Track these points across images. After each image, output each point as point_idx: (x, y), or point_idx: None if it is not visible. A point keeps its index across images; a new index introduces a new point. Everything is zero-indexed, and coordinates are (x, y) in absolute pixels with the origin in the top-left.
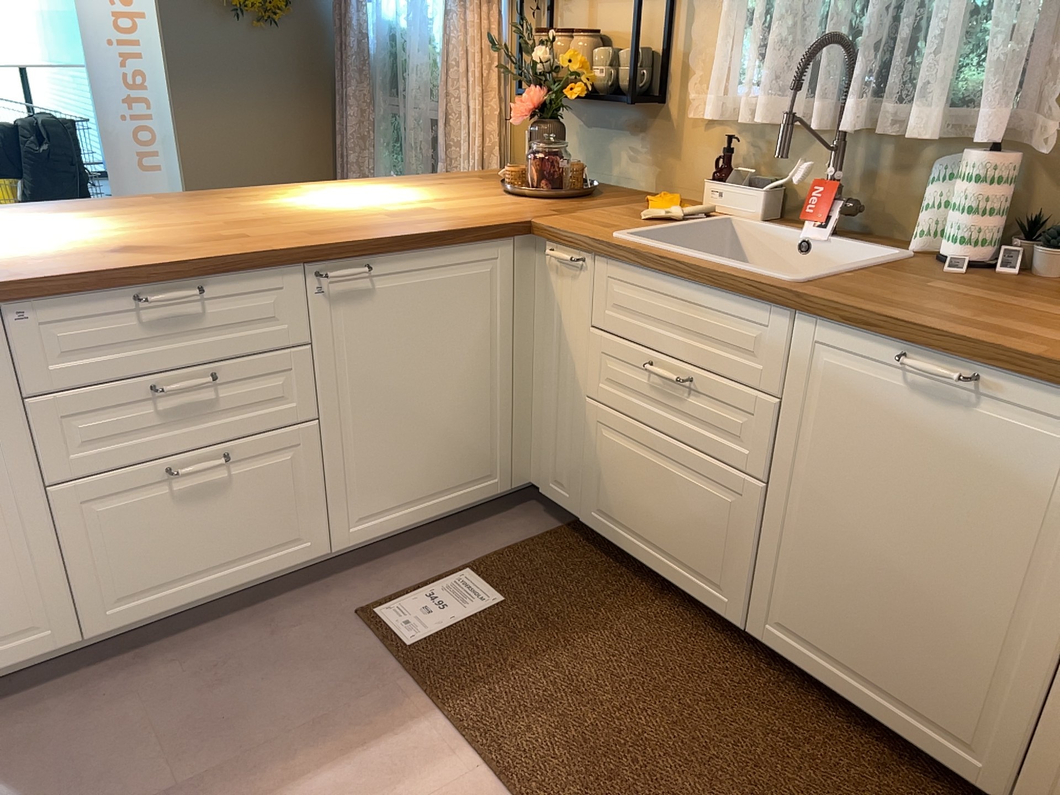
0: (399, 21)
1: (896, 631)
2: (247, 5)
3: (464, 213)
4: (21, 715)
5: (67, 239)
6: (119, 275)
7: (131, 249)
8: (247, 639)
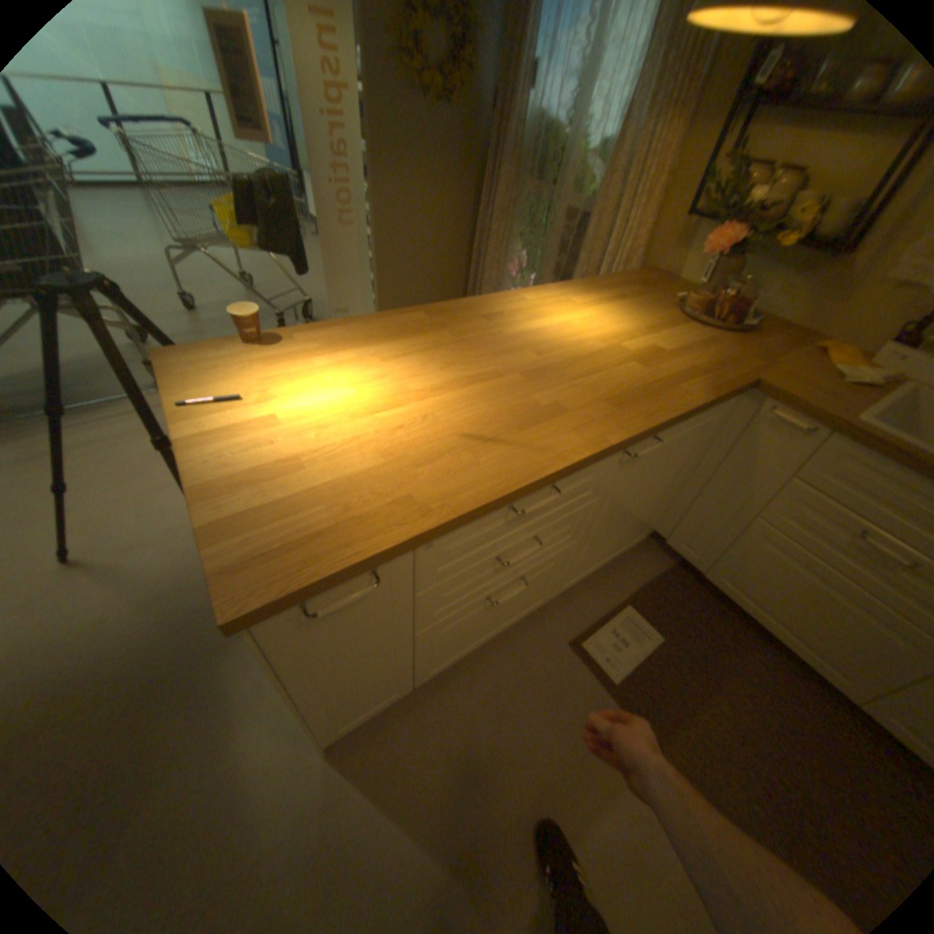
0: (560, 110)
1: None
2: (432, 80)
3: (695, 359)
4: (379, 741)
5: (410, 406)
6: (507, 497)
7: (484, 436)
8: (506, 669)
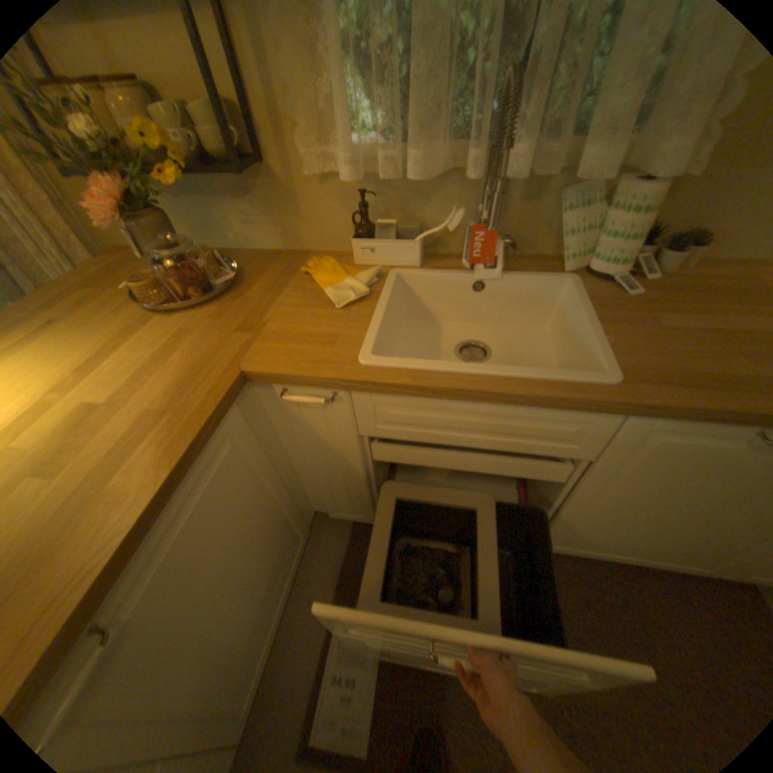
0: None
1: (670, 542)
2: None
3: (145, 394)
4: None
5: None
6: None
7: None
8: None
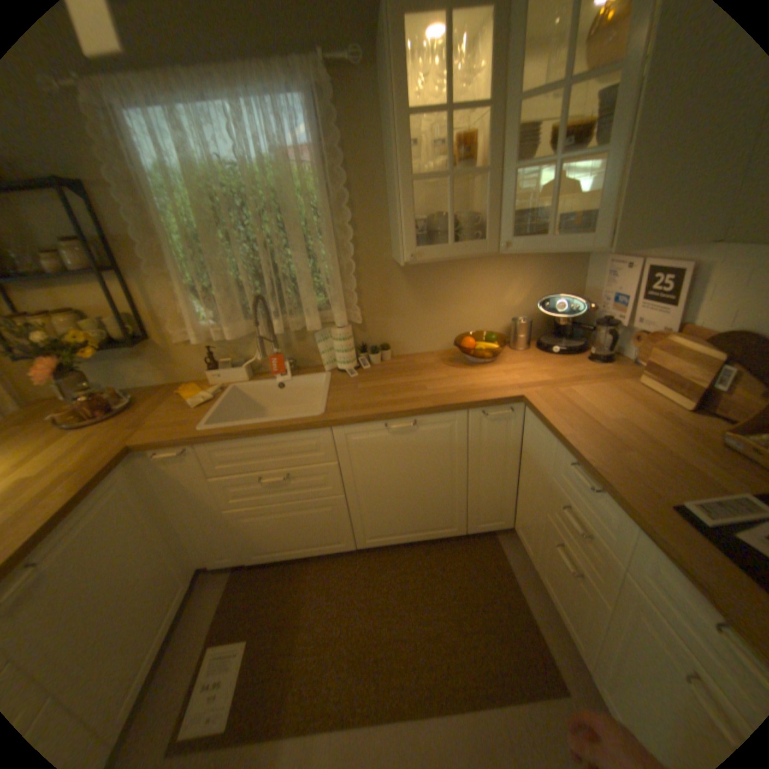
0: None
1: (416, 511)
2: None
3: (64, 467)
4: None
5: None
6: None
7: None
8: None
